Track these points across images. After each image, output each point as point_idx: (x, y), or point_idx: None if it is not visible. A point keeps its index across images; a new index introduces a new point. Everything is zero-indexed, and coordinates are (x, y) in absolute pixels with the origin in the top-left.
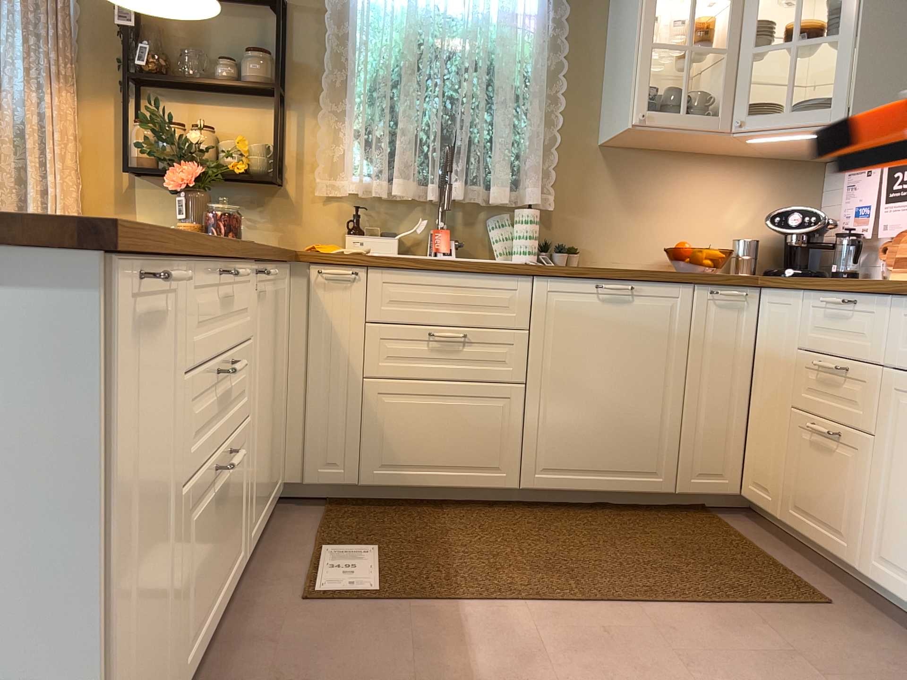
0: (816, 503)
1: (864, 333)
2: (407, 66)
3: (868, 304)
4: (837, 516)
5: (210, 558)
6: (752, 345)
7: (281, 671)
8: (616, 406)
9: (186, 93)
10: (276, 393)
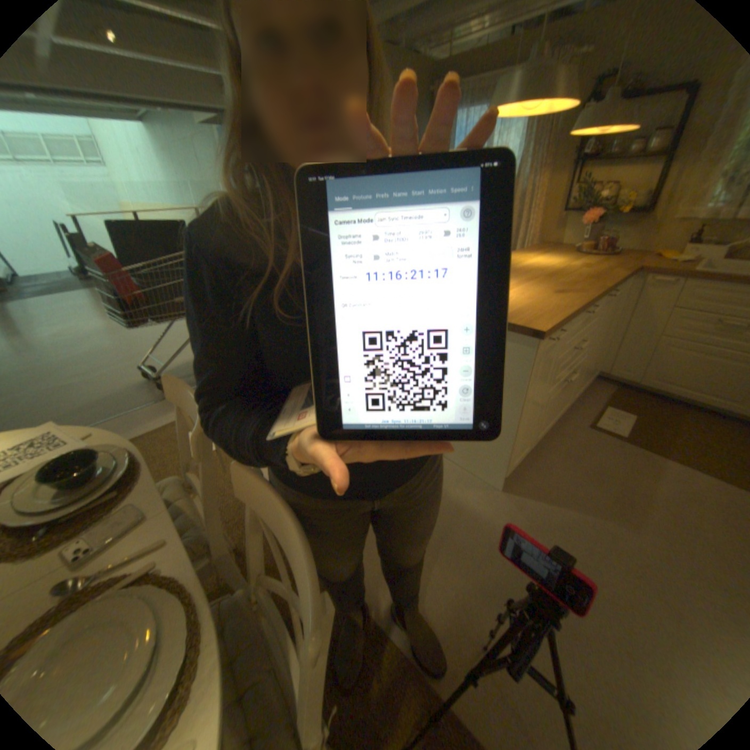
0: None
1: None
2: None
3: None
4: None
5: (557, 406)
6: None
7: (573, 450)
8: None
9: (606, 160)
10: (607, 337)
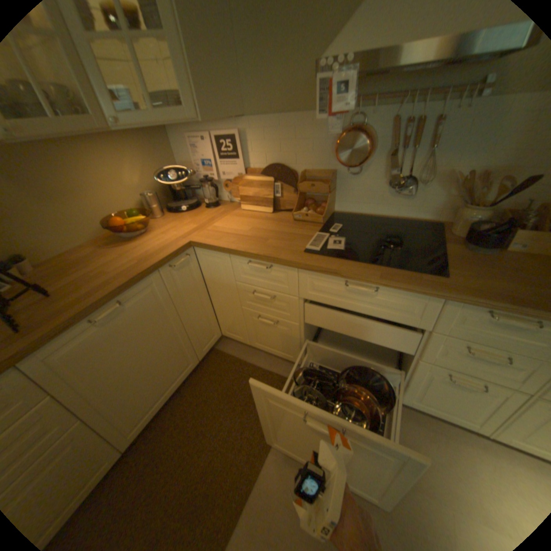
0: (270, 342)
1: (281, 281)
2: None
3: (280, 267)
4: (284, 347)
5: None
6: (201, 276)
7: None
8: (152, 365)
9: None
10: None
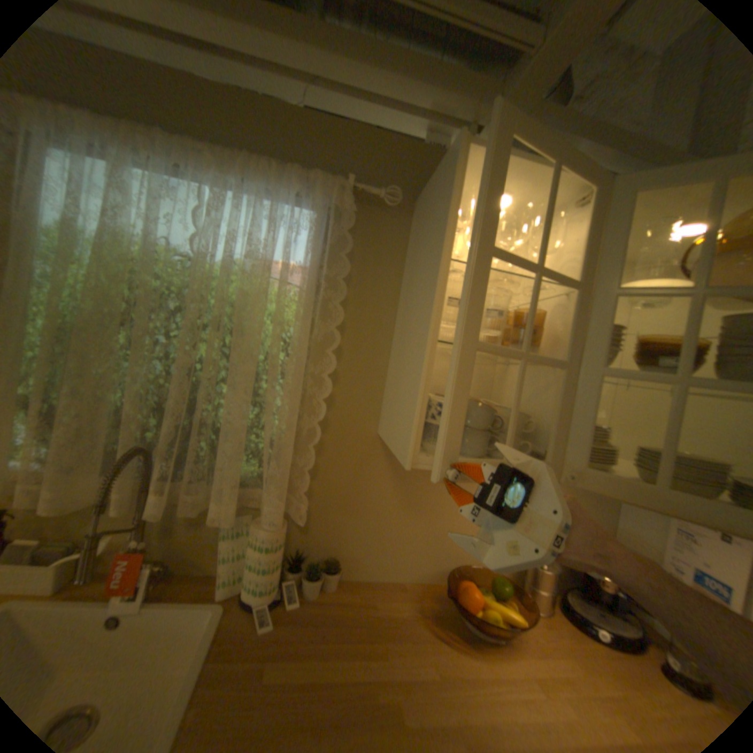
0: None
1: None
2: (87, 318)
3: None
4: None
5: None
6: None
7: None
8: None
9: None
10: None
